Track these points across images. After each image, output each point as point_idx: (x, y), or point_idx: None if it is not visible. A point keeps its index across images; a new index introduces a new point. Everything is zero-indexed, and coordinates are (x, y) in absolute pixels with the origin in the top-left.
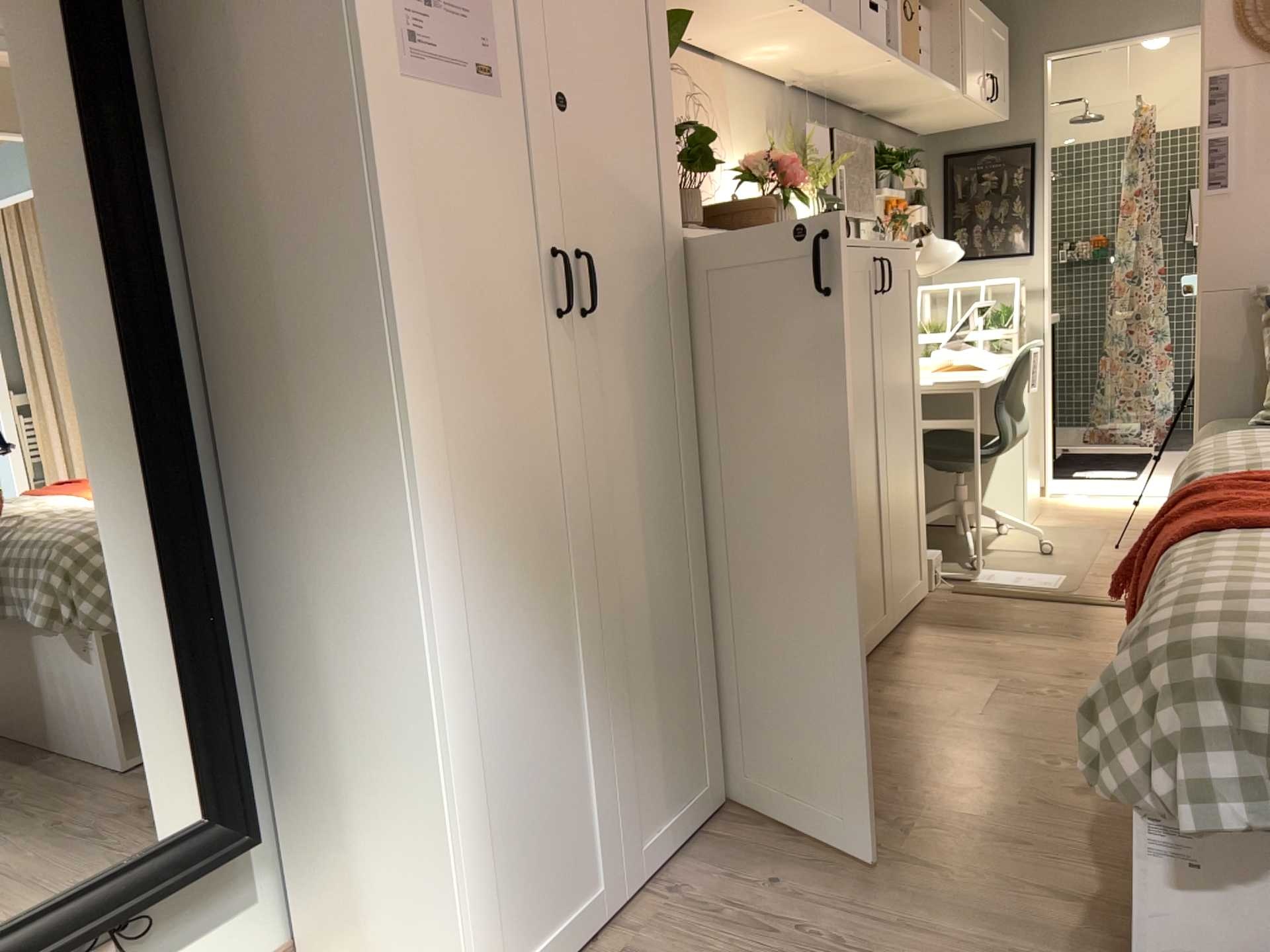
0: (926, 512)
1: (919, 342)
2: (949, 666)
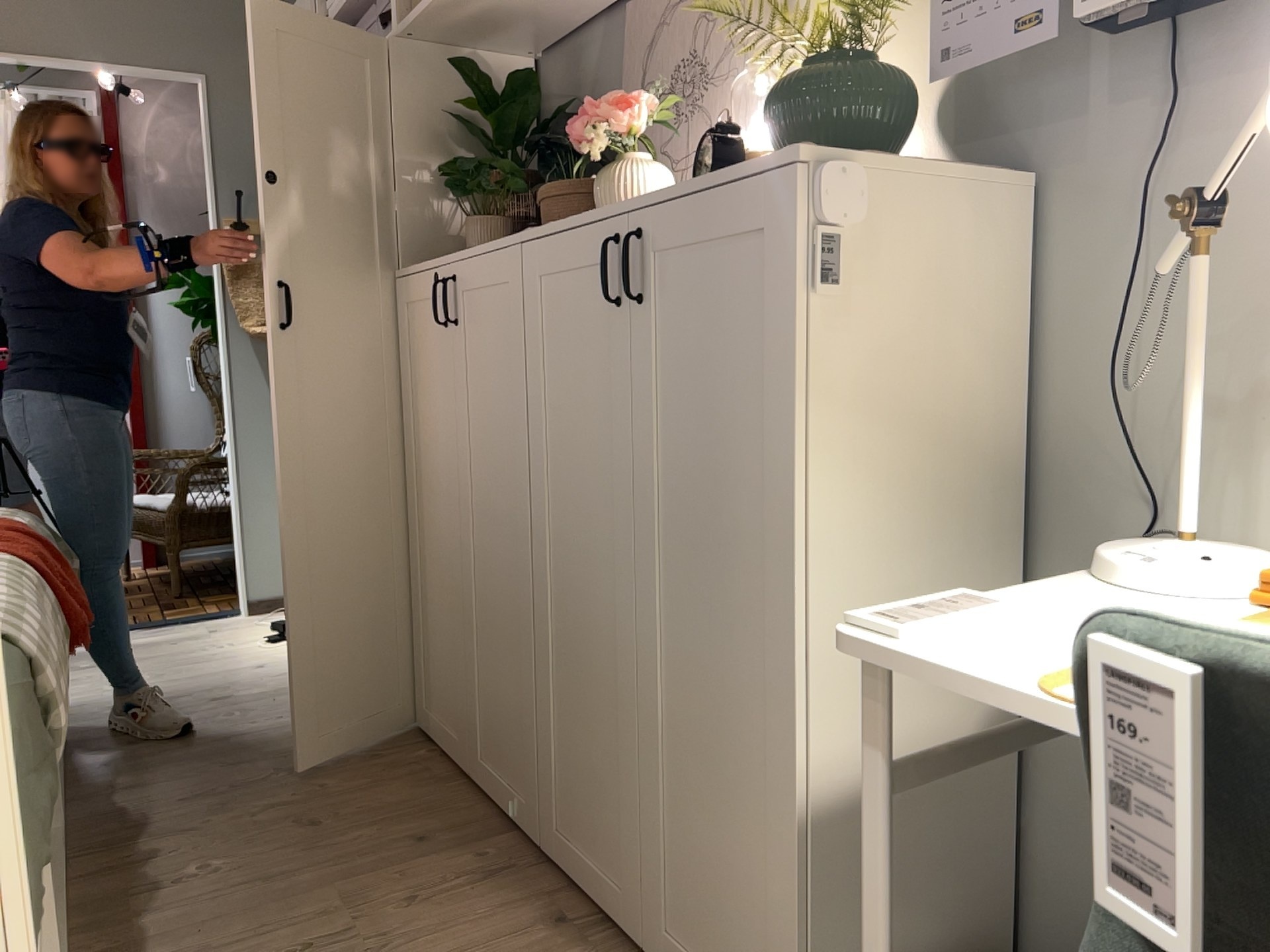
0: (800, 909)
1: (795, 434)
2: (467, 948)
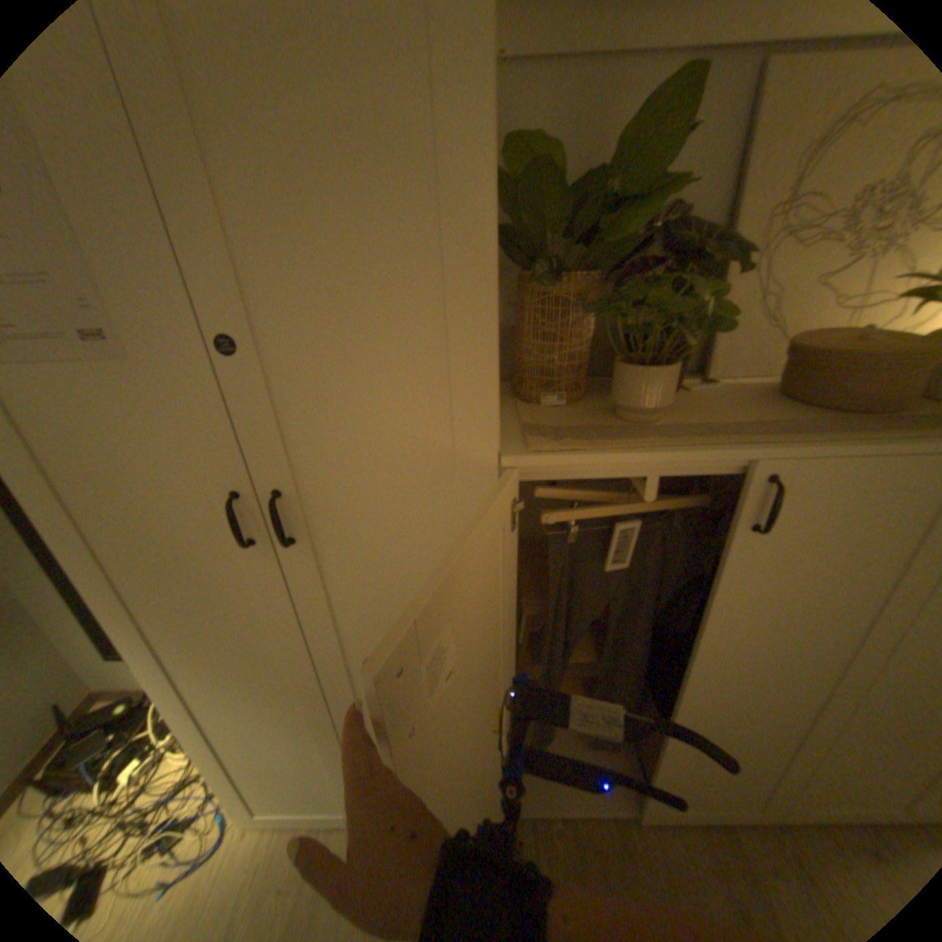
0: None
1: None
2: None
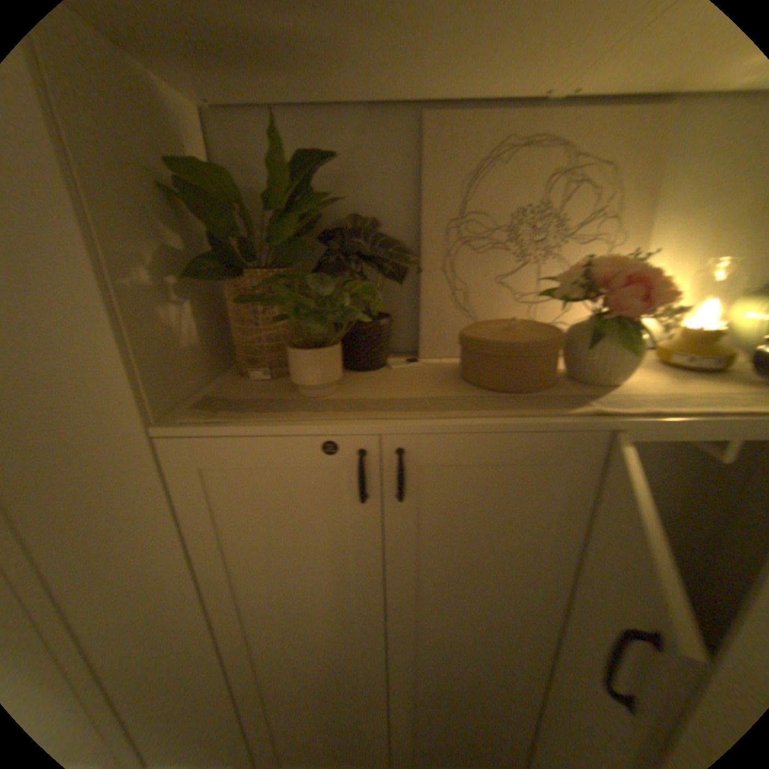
0: None
1: None
2: None
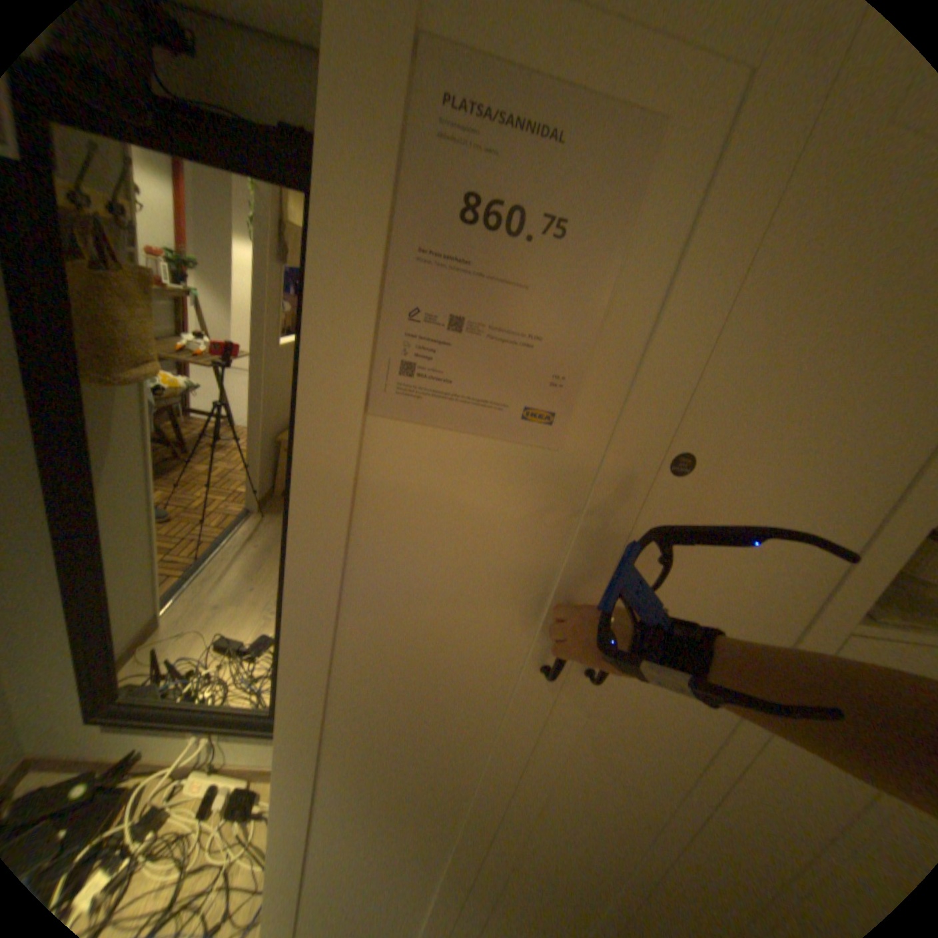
0: None
1: None
2: None
